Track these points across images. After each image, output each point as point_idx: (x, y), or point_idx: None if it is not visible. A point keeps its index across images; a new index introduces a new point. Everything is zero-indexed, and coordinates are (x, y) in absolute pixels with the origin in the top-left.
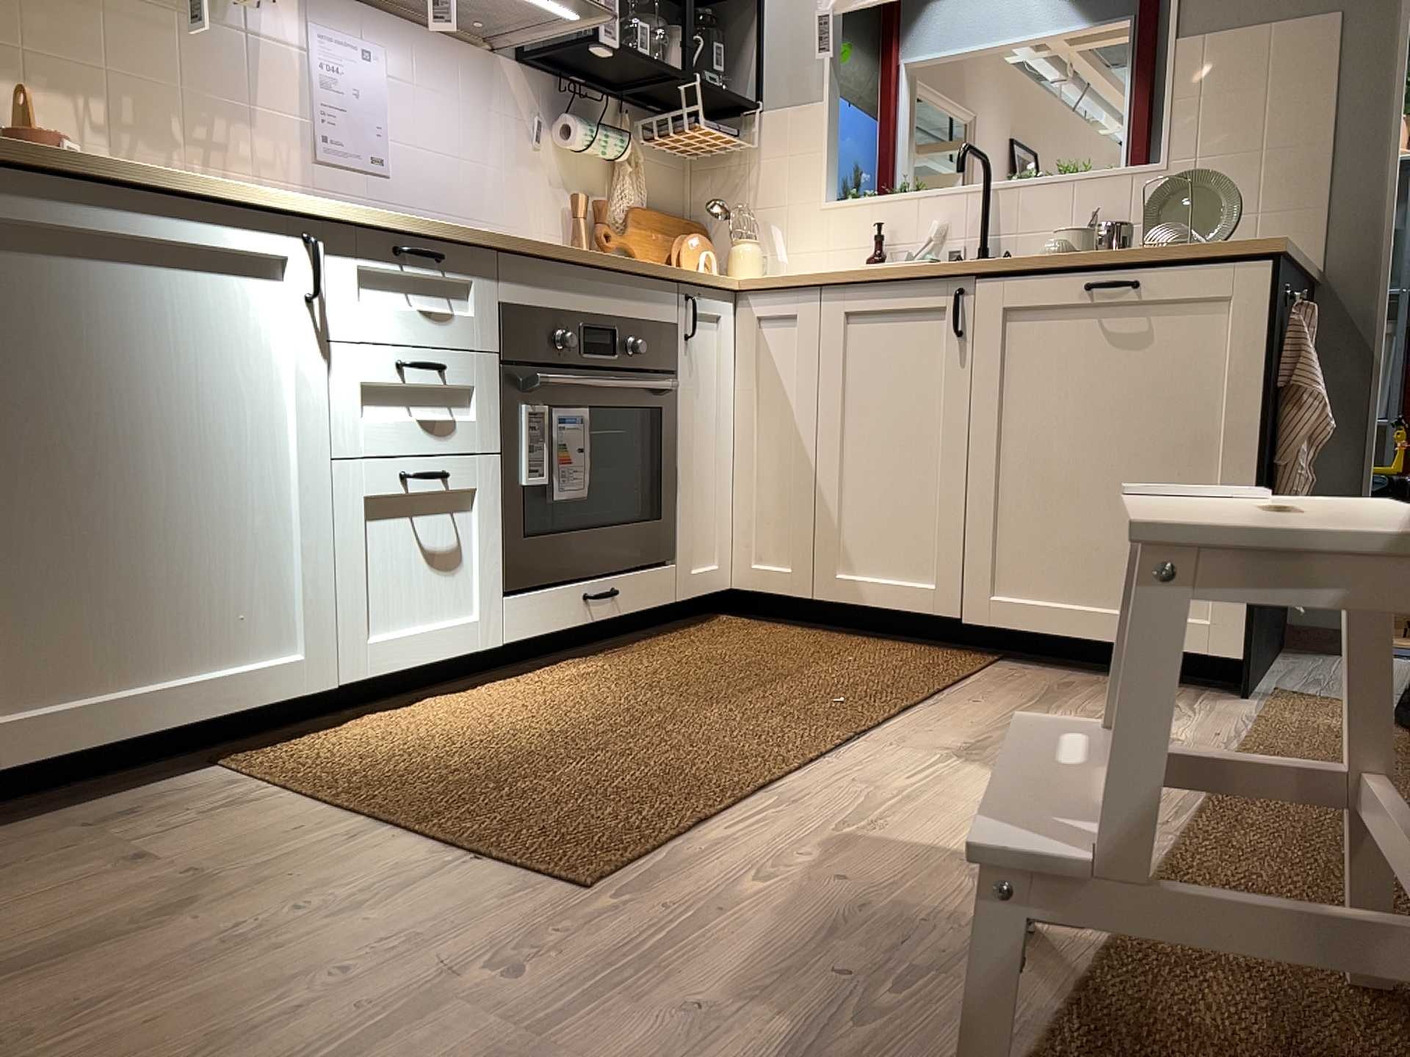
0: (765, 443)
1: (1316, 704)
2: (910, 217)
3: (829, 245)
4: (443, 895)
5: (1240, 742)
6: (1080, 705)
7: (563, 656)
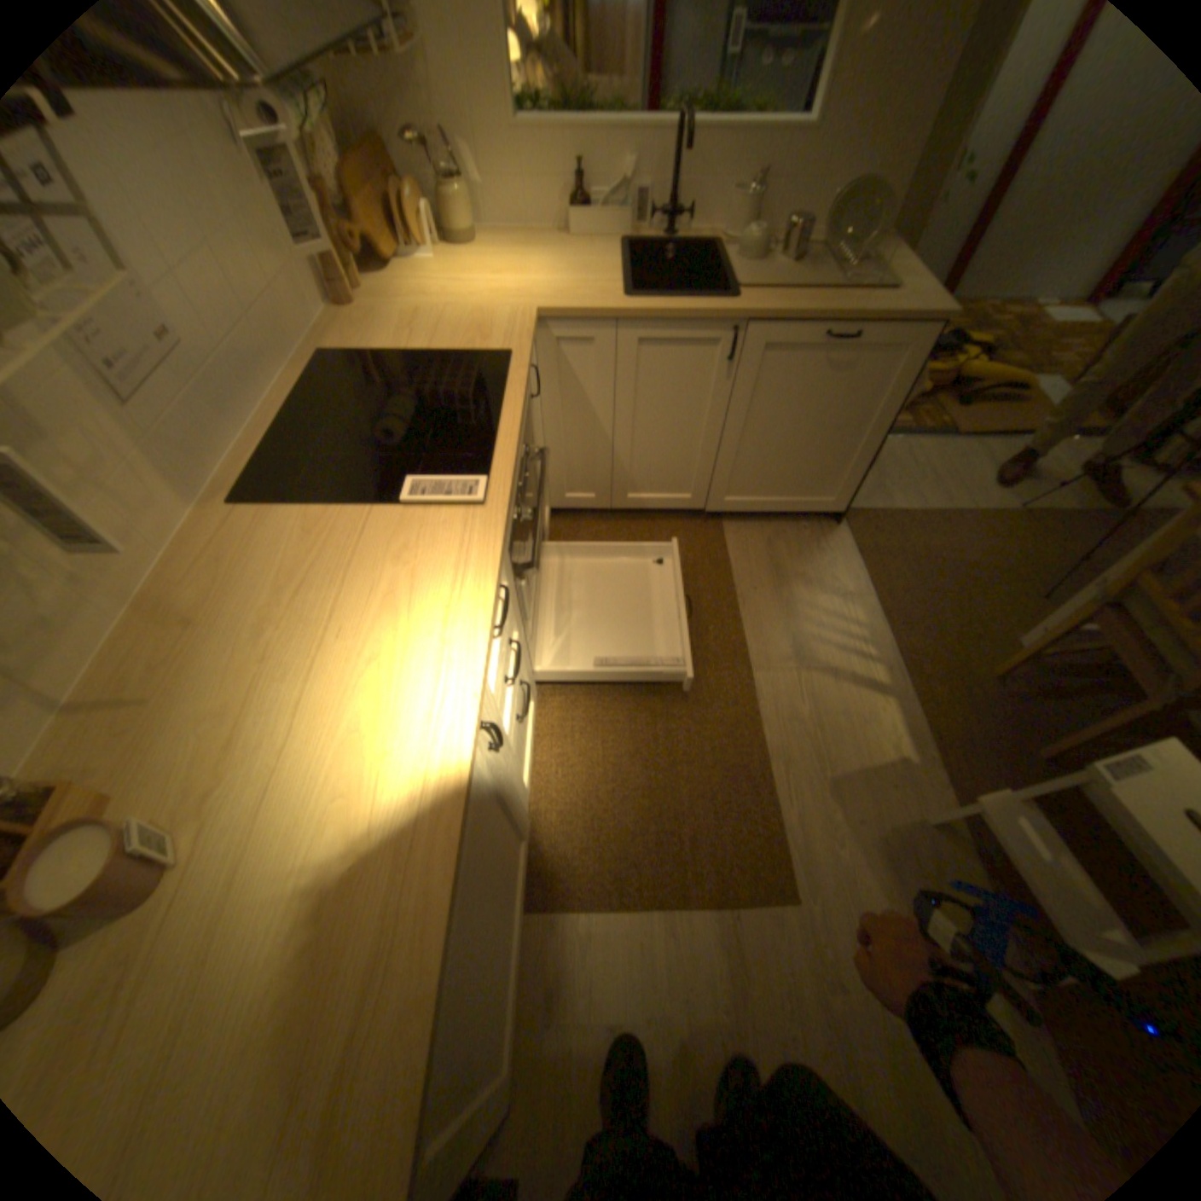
0: (568, 426)
1: (868, 522)
2: (602, 143)
3: (523, 167)
4: (770, 958)
5: (873, 583)
6: (796, 571)
7: None
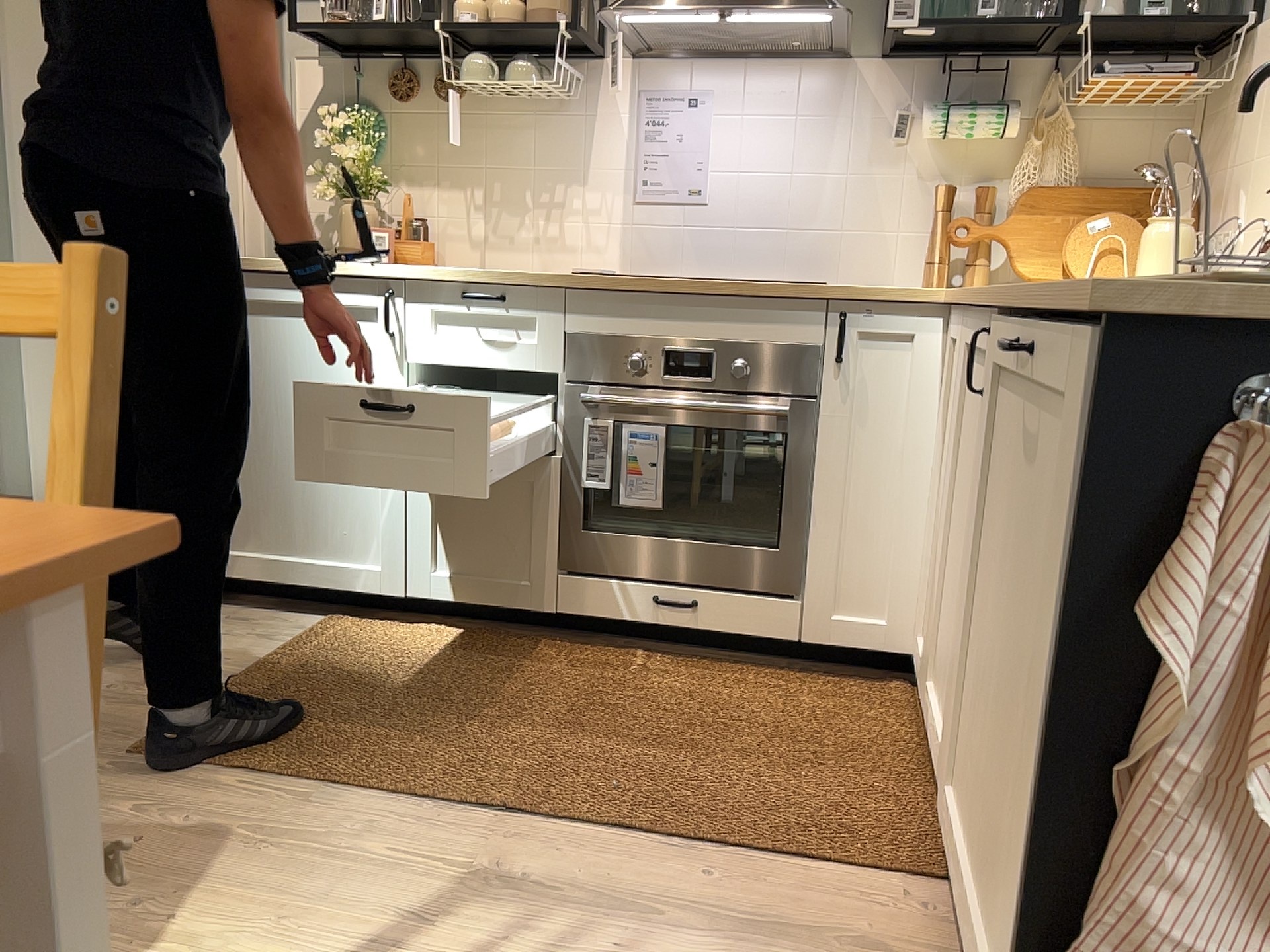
0: (942, 499)
1: None
2: None
3: None
4: (113, 718)
5: None
6: None
7: (667, 649)
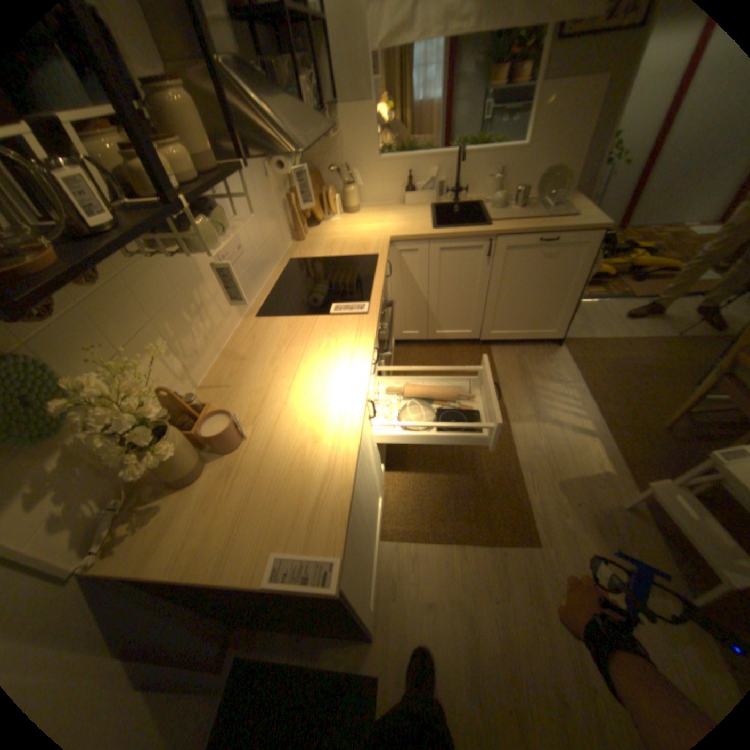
0: (405, 295)
1: (579, 345)
2: (421, 164)
3: (384, 178)
4: (523, 575)
5: (583, 377)
6: (535, 371)
7: None
